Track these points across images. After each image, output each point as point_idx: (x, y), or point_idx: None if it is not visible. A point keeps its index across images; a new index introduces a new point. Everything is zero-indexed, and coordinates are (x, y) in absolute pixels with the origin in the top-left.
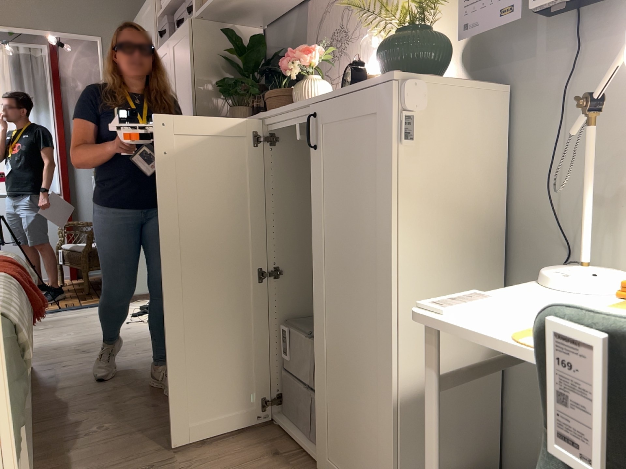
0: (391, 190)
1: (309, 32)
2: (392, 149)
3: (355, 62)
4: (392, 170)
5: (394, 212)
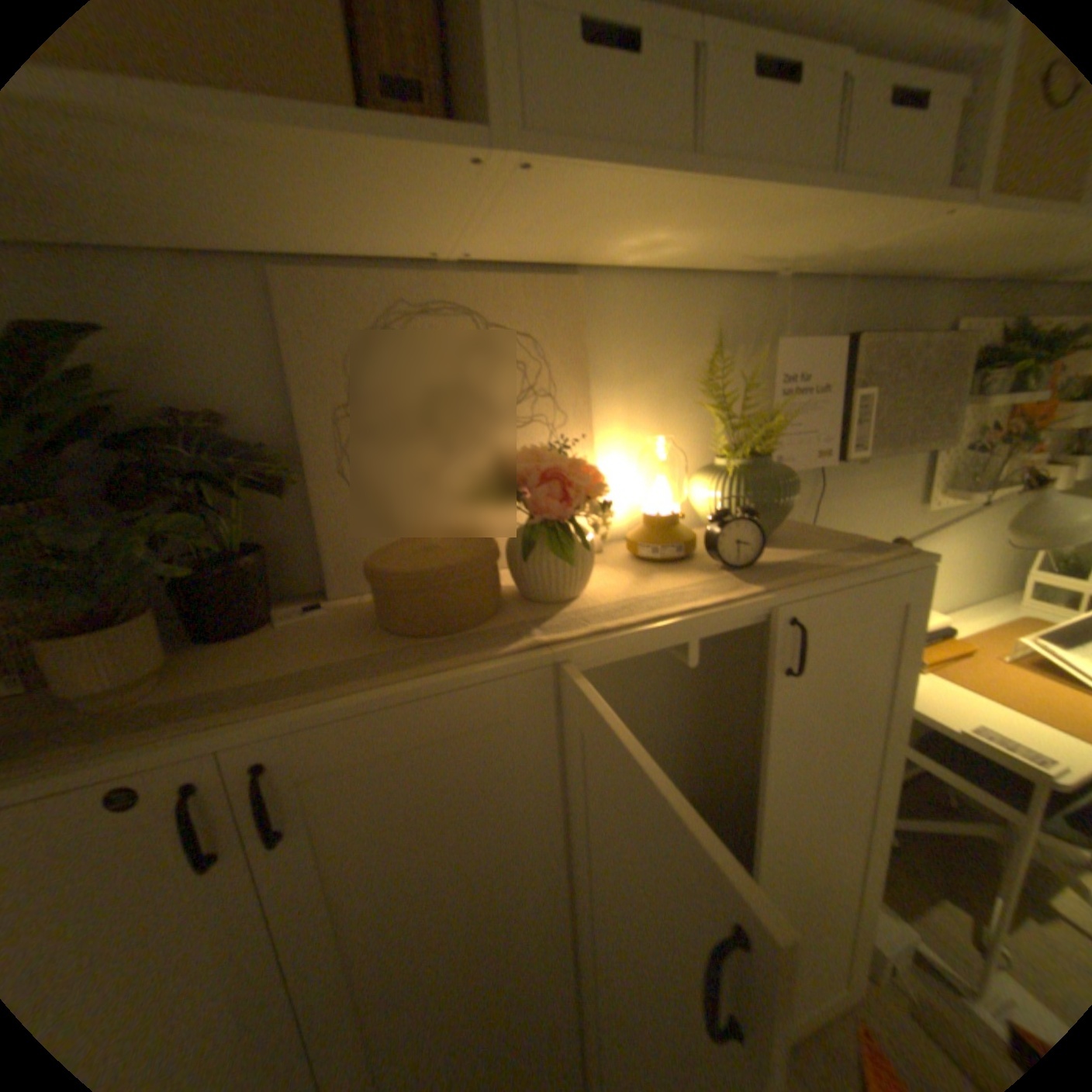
0: (913, 681)
1: (292, 354)
2: (920, 638)
3: (749, 509)
4: (917, 660)
5: (912, 702)
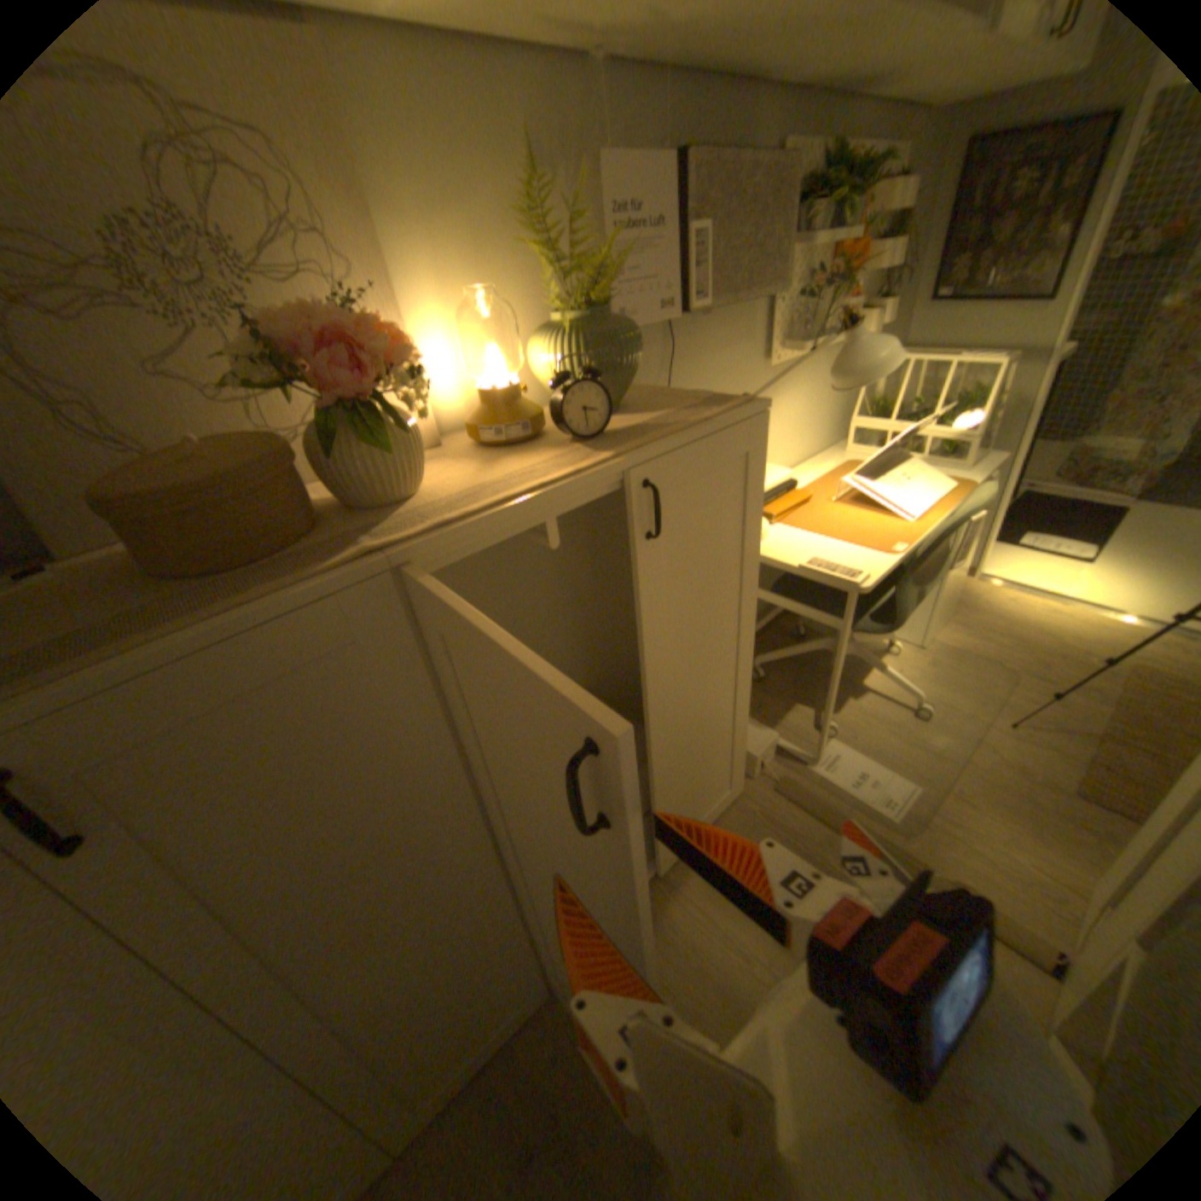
0: (758, 526)
1: None
2: (761, 484)
3: (591, 368)
4: (759, 506)
5: (759, 546)
